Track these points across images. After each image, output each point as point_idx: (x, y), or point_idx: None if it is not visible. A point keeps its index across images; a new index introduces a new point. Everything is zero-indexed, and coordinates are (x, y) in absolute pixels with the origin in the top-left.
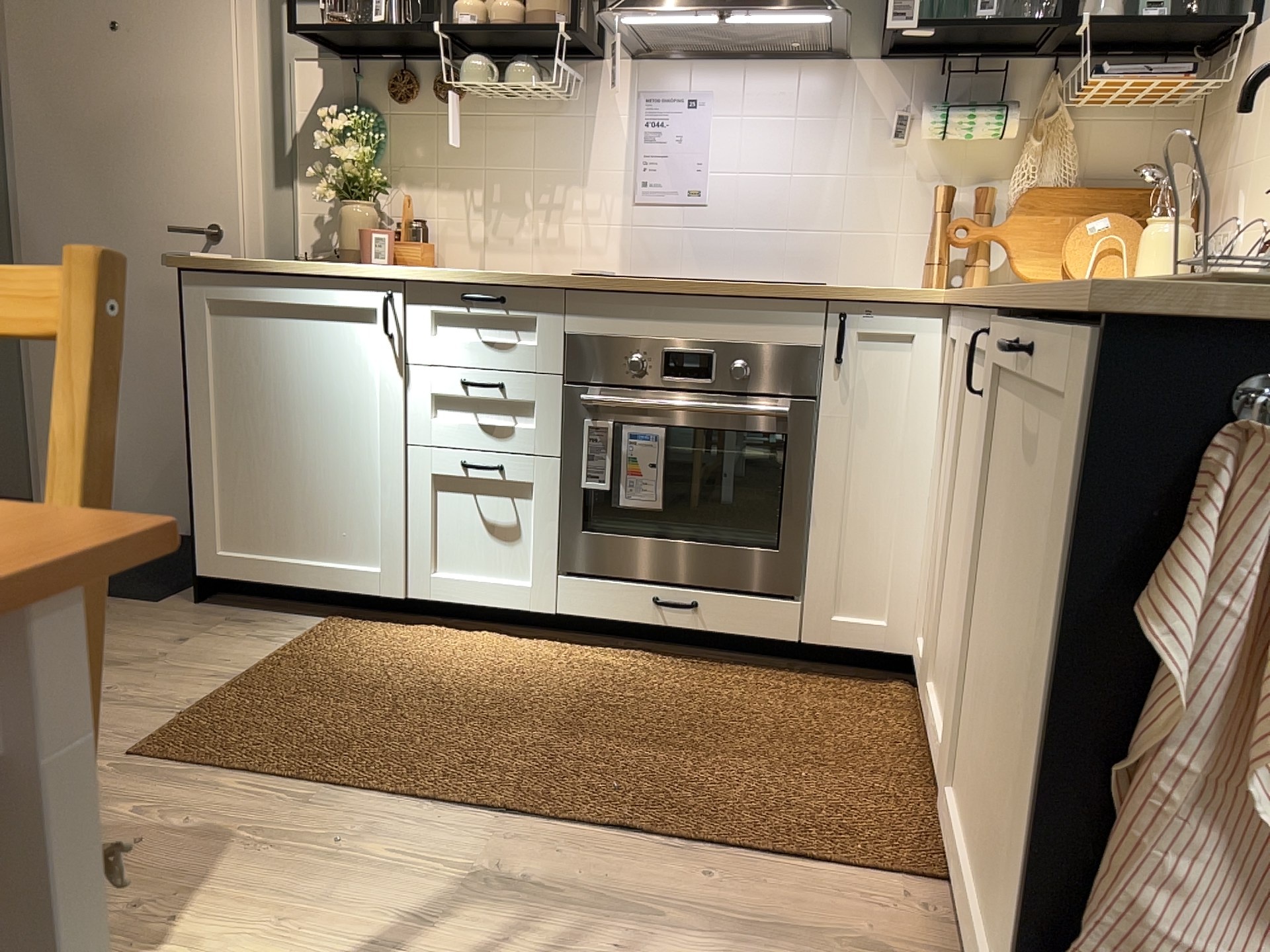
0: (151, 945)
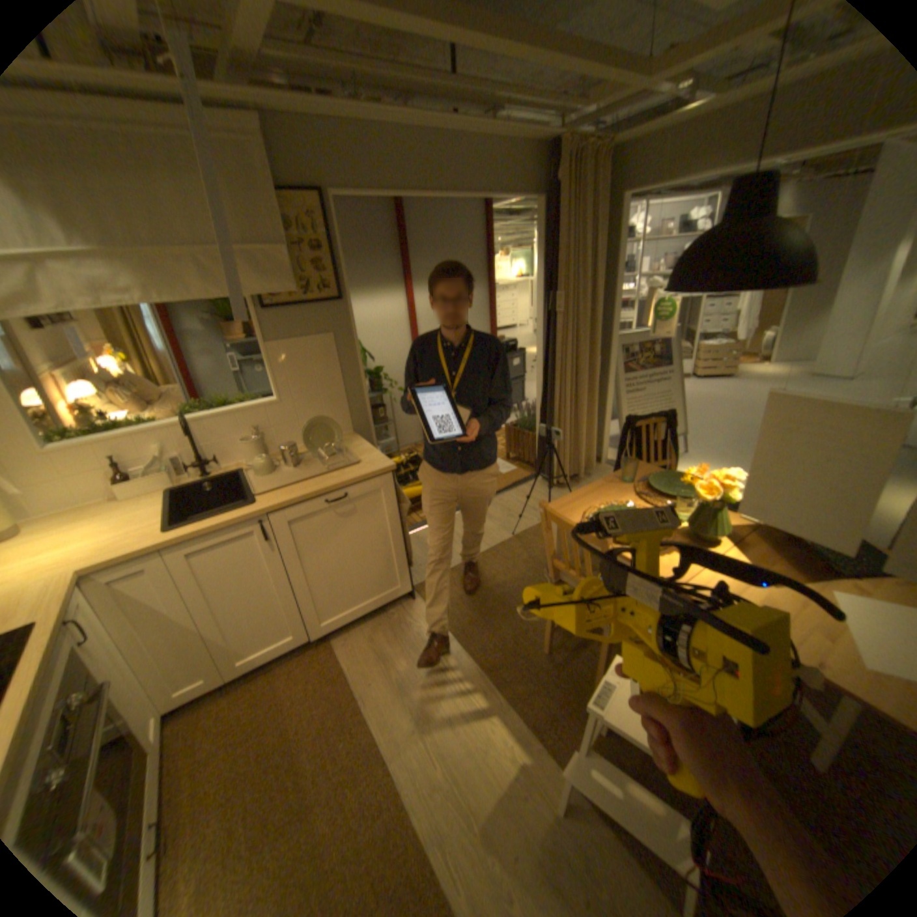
0: (522, 784)
